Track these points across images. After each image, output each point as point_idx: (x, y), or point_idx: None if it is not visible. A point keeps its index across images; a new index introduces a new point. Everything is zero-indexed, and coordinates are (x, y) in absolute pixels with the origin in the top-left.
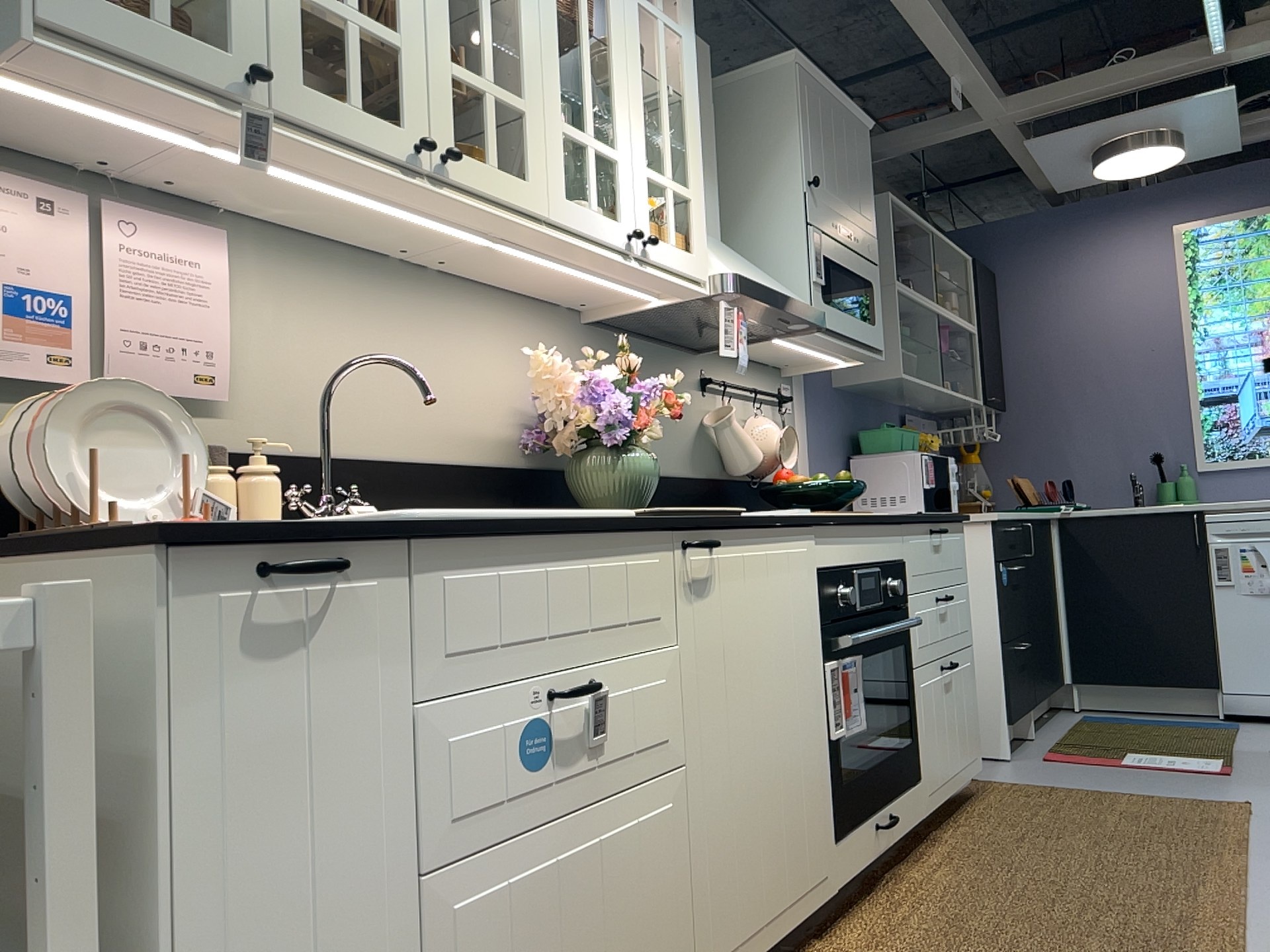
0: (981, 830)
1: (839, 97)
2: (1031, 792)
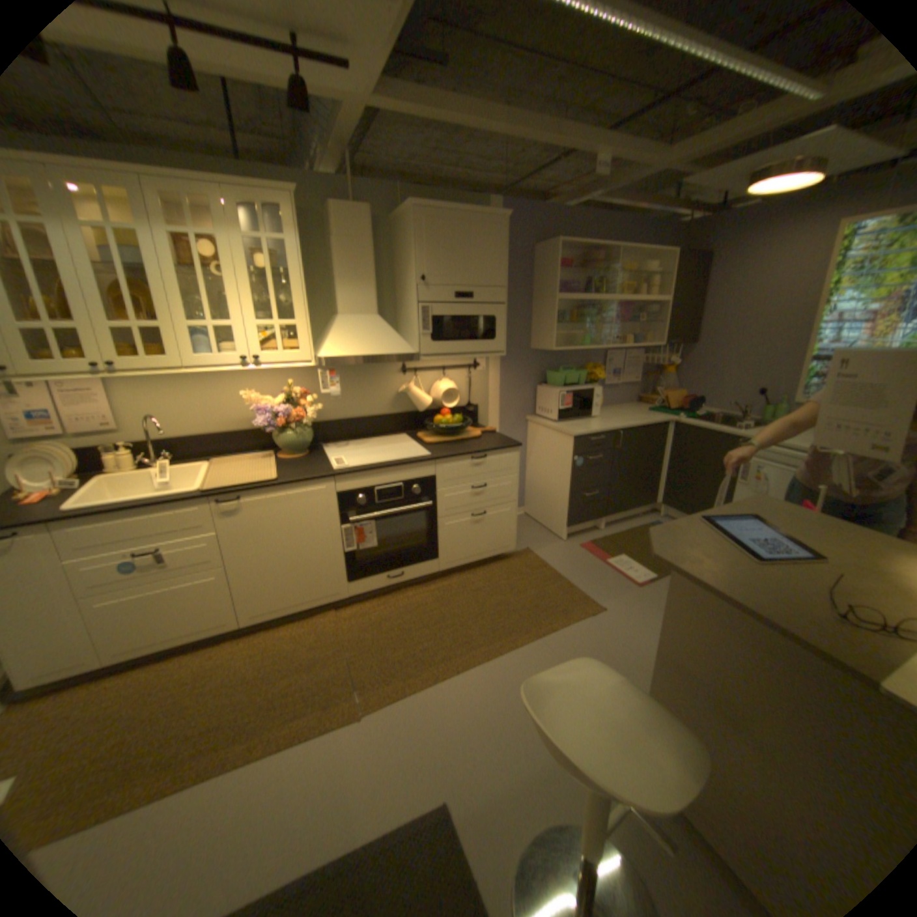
0: (473, 580)
1: (465, 209)
2: (532, 565)
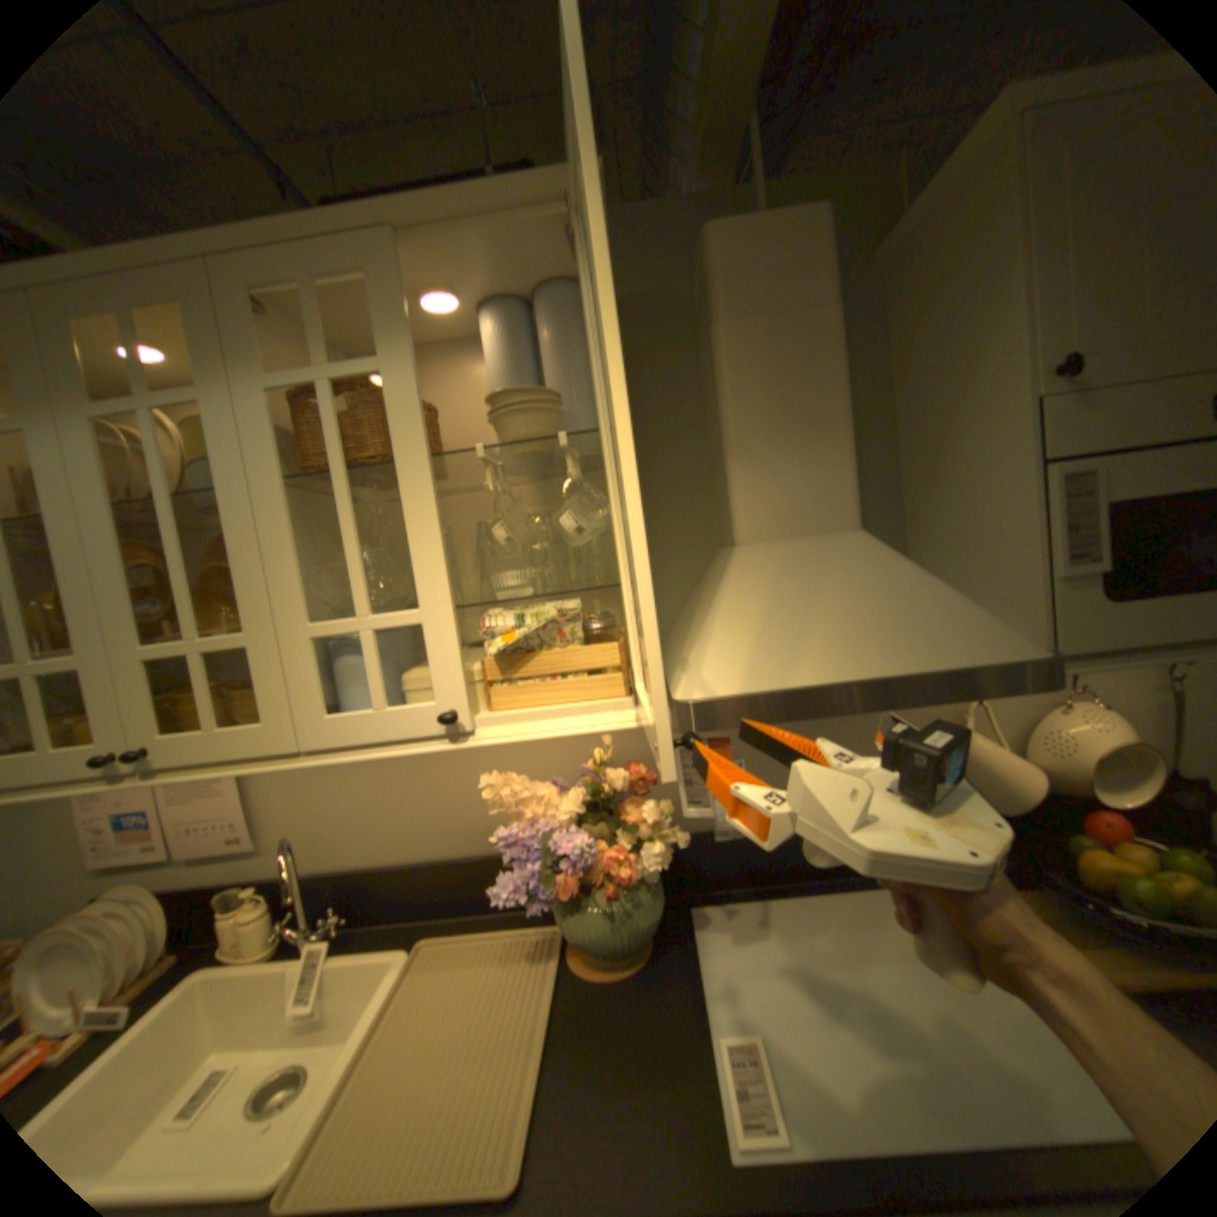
0: None
1: None
2: None
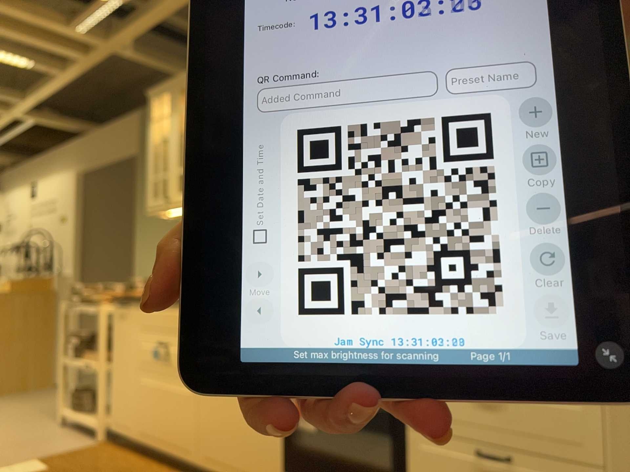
0: None
1: None
2: None
